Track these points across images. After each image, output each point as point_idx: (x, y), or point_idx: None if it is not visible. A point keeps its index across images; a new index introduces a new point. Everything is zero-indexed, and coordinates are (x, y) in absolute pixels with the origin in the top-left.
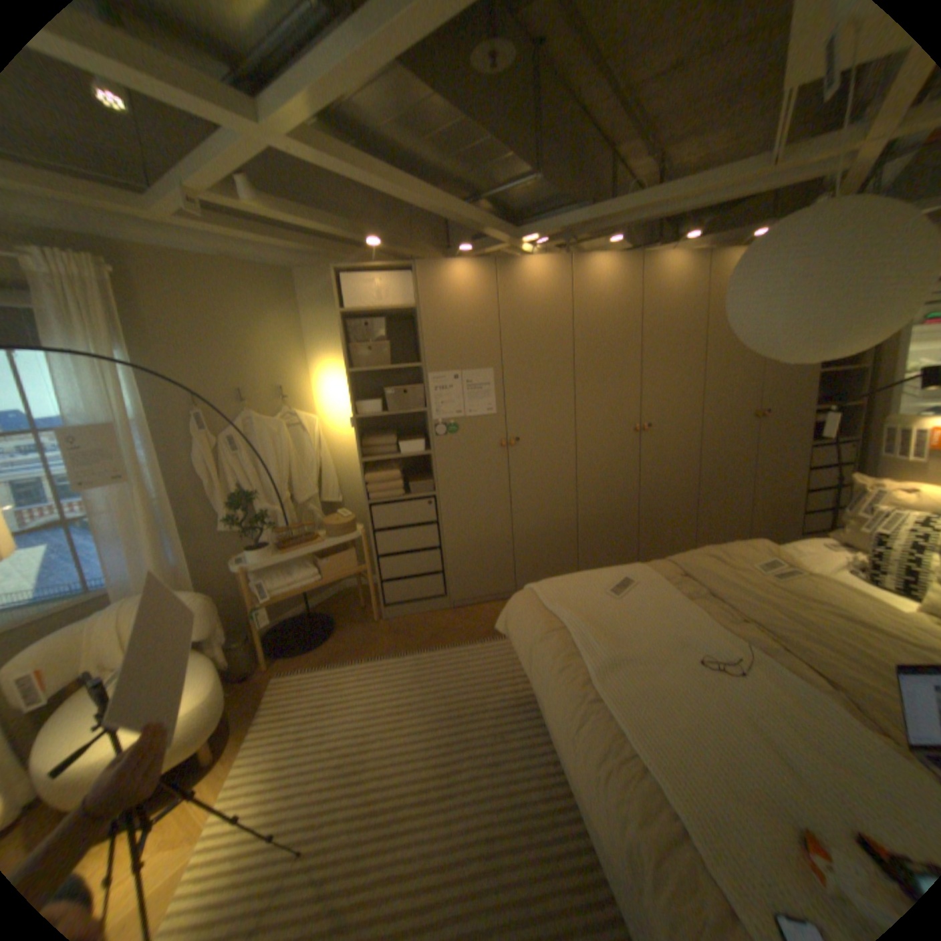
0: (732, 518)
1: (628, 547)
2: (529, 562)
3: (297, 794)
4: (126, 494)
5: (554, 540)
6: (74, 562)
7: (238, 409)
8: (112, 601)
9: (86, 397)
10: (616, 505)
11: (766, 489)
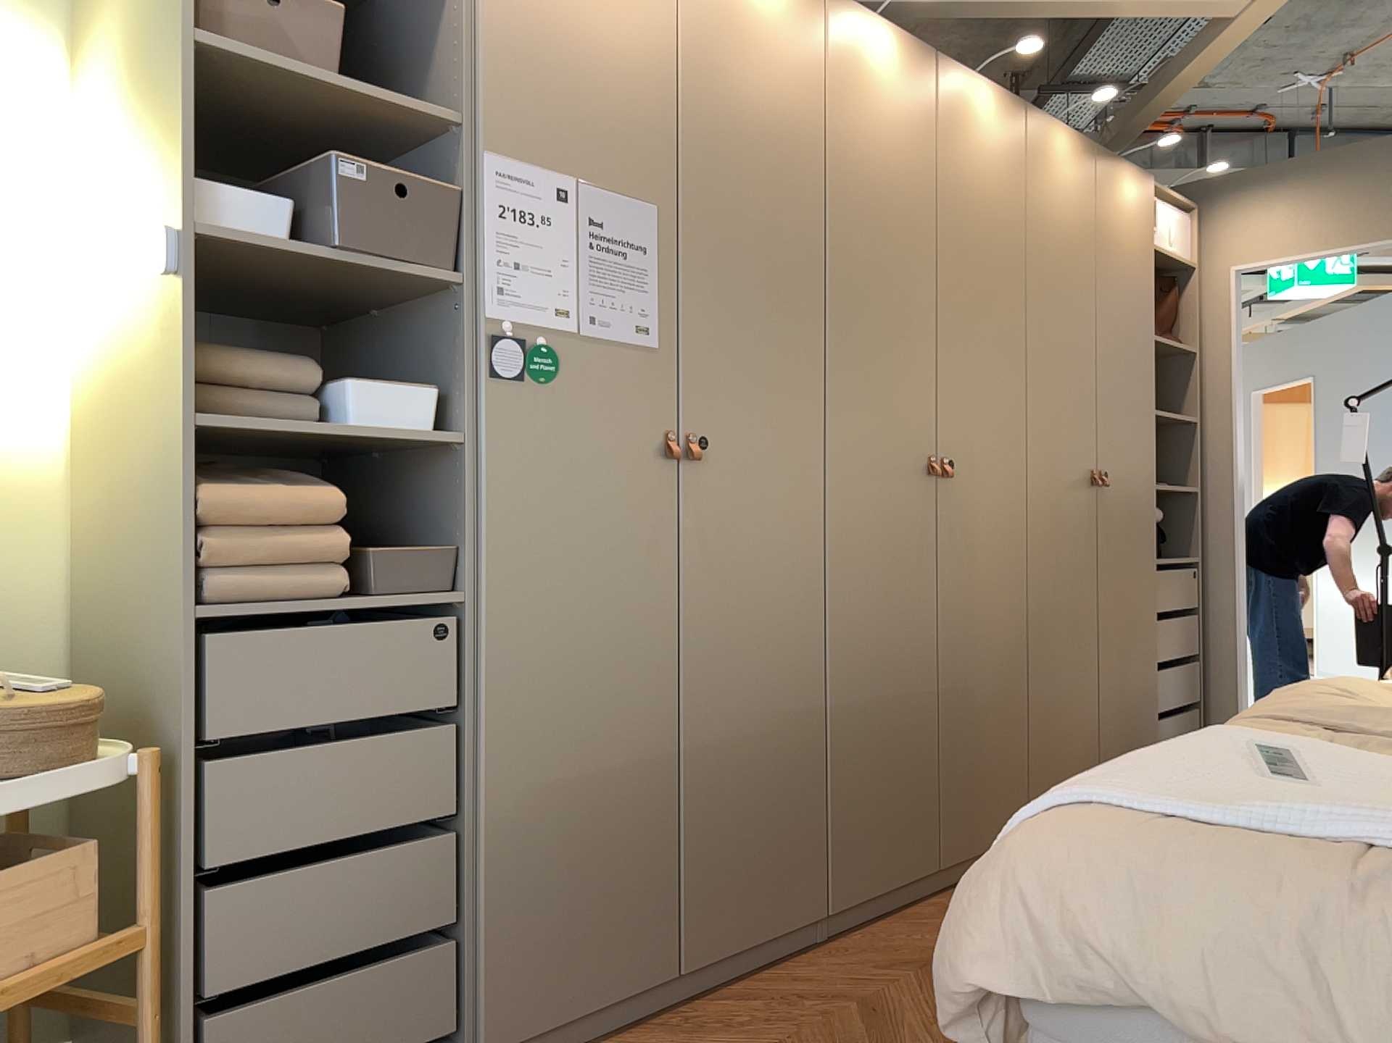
0: (1064, 720)
1: (914, 800)
2: (708, 867)
3: None
4: None
5: (768, 783)
6: None
7: None
8: None
9: None
10: (892, 676)
11: (1102, 653)
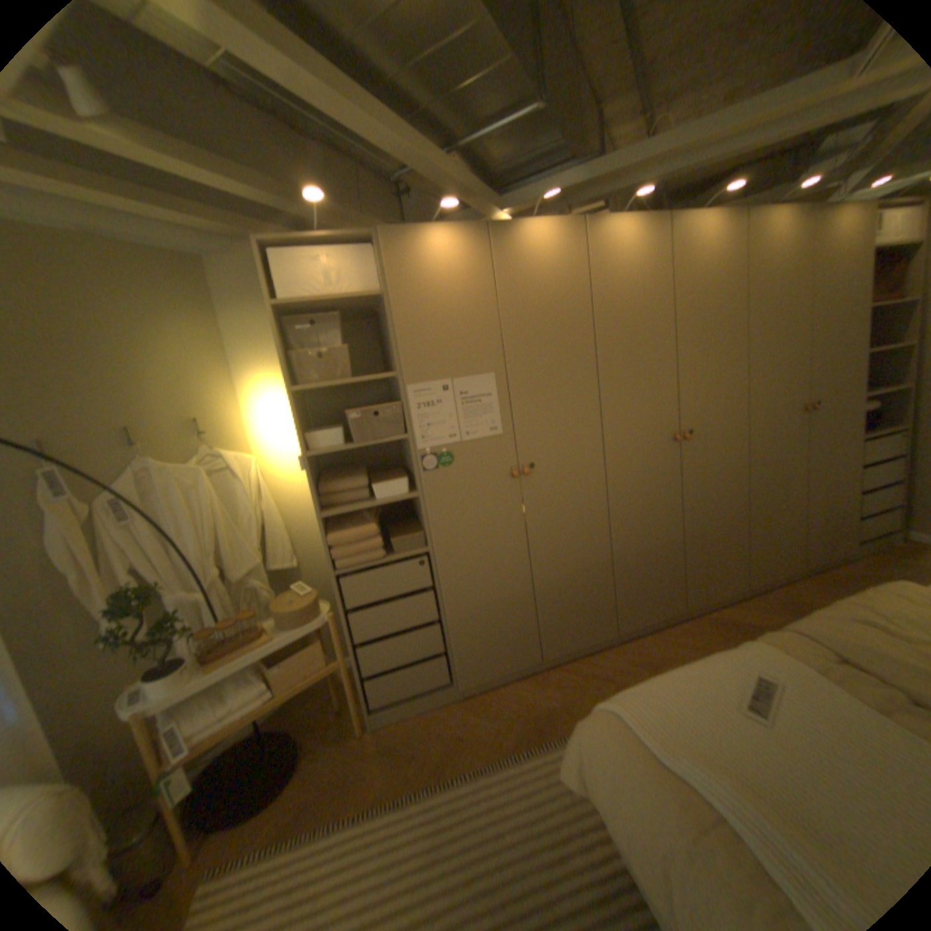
0: (787, 535)
1: (675, 586)
2: (558, 624)
3: None
4: None
5: (587, 591)
6: None
7: (126, 459)
8: None
9: None
10: (658, 537)
11: (821, 497)
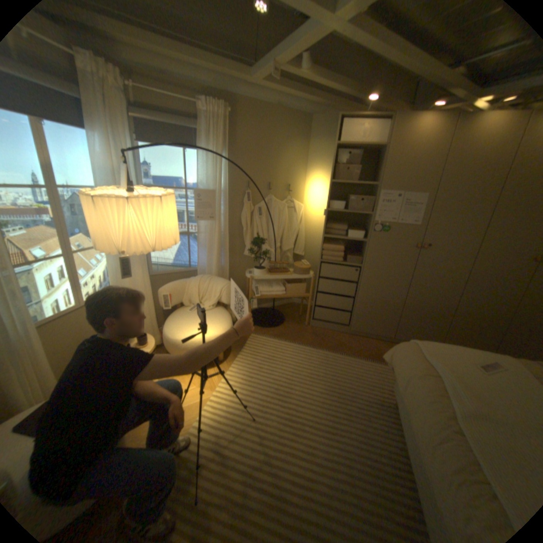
0: None
1: (492, 340)
2: (410, 325)
3: (256, 392)
4: (213, 226)
5: (433, 317)
6: (188, 252)
7: (266, 194)
8: (198, 274)
9: (207, 176)
10: (494, 310)
11: None
